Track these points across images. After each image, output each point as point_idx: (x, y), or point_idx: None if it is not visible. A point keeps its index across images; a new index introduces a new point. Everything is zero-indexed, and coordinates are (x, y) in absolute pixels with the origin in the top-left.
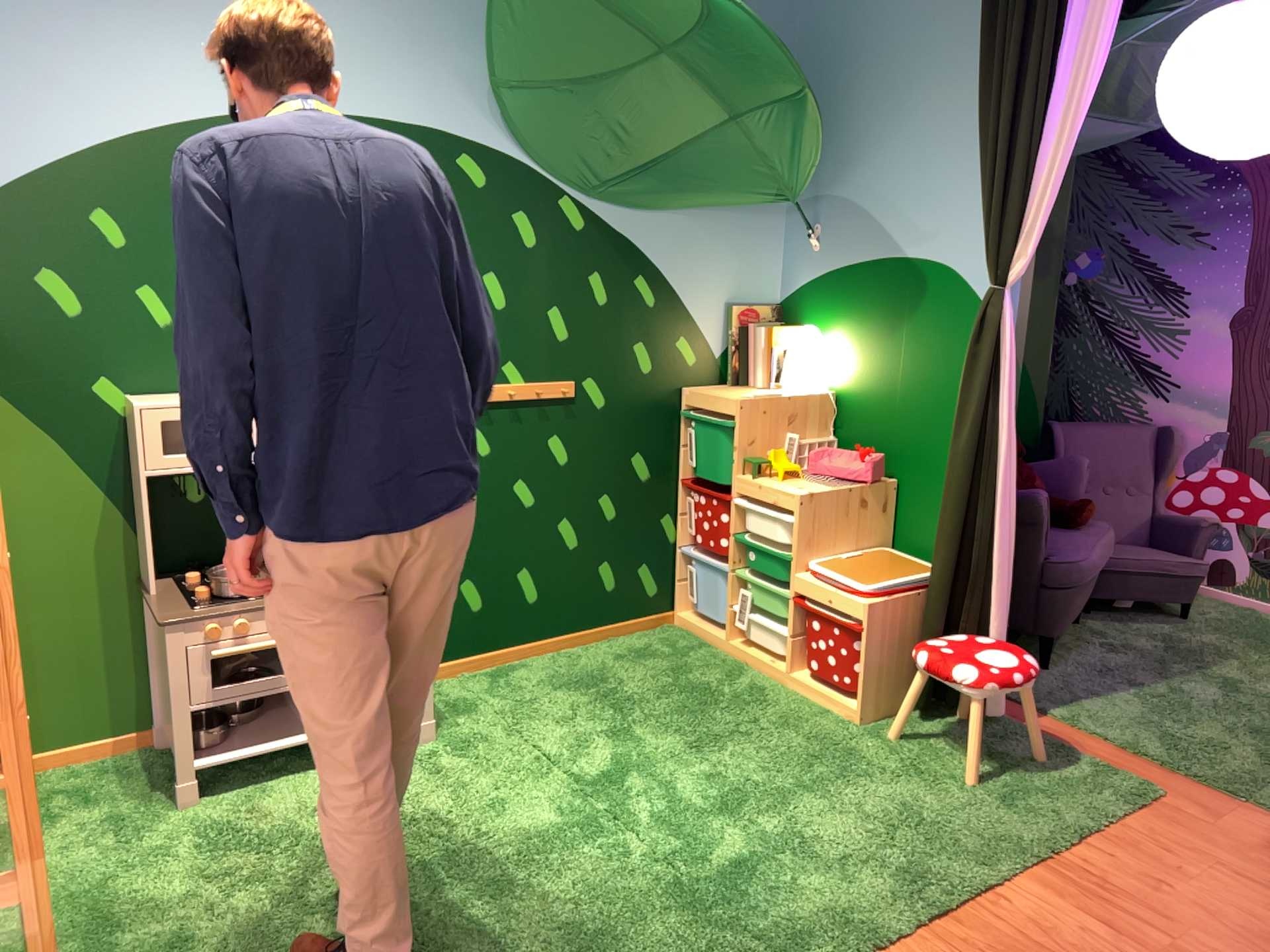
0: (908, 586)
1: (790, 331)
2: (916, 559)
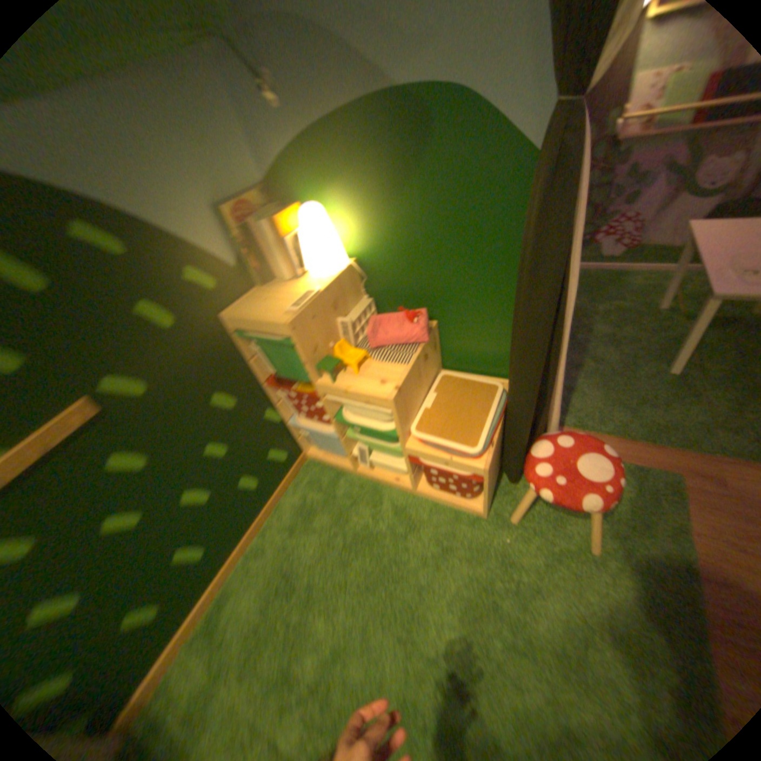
0: (495, 422)
1: (292, 214)
2: (471, 377)
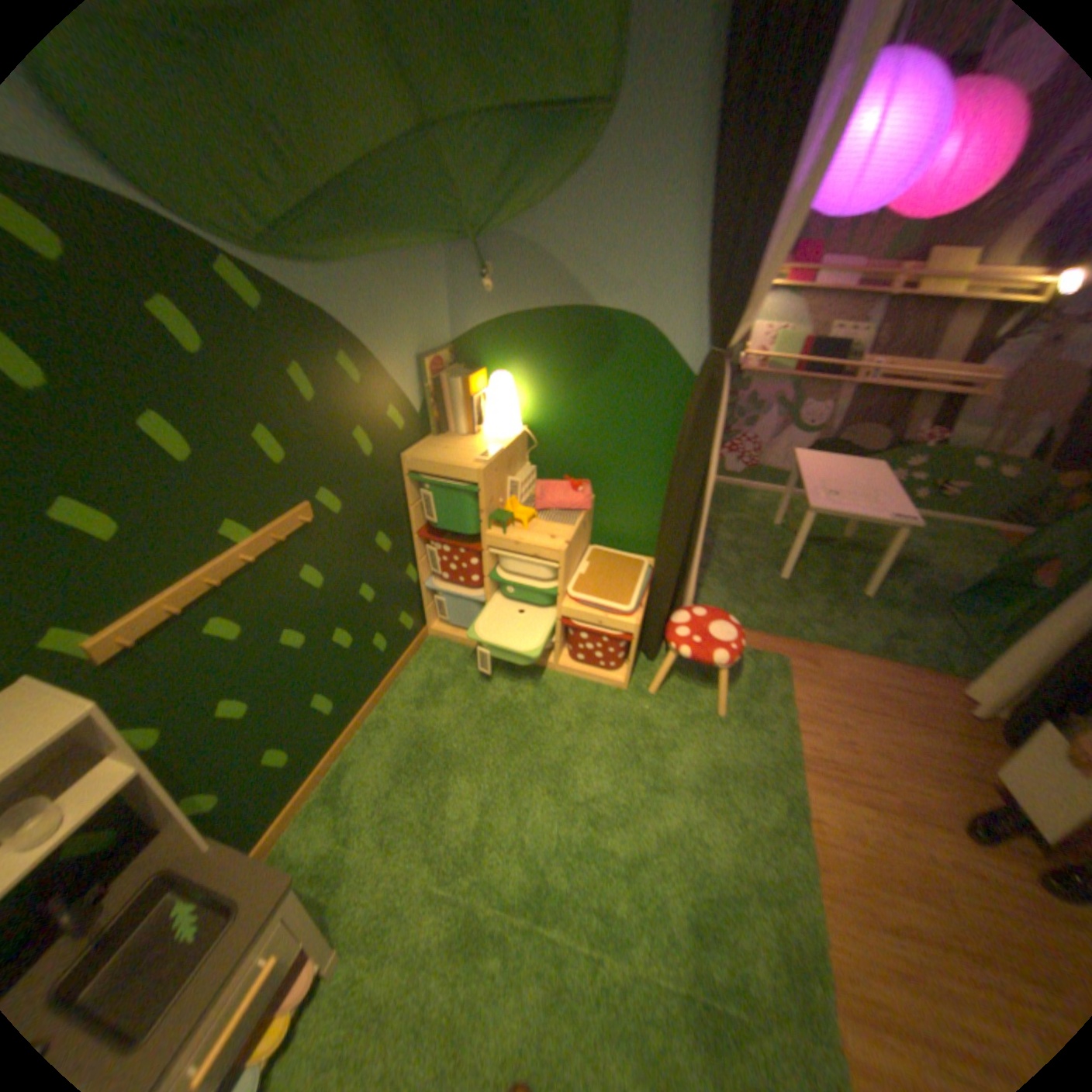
0: (641, 589)
1: (478, 378)
2: (618, 553)
